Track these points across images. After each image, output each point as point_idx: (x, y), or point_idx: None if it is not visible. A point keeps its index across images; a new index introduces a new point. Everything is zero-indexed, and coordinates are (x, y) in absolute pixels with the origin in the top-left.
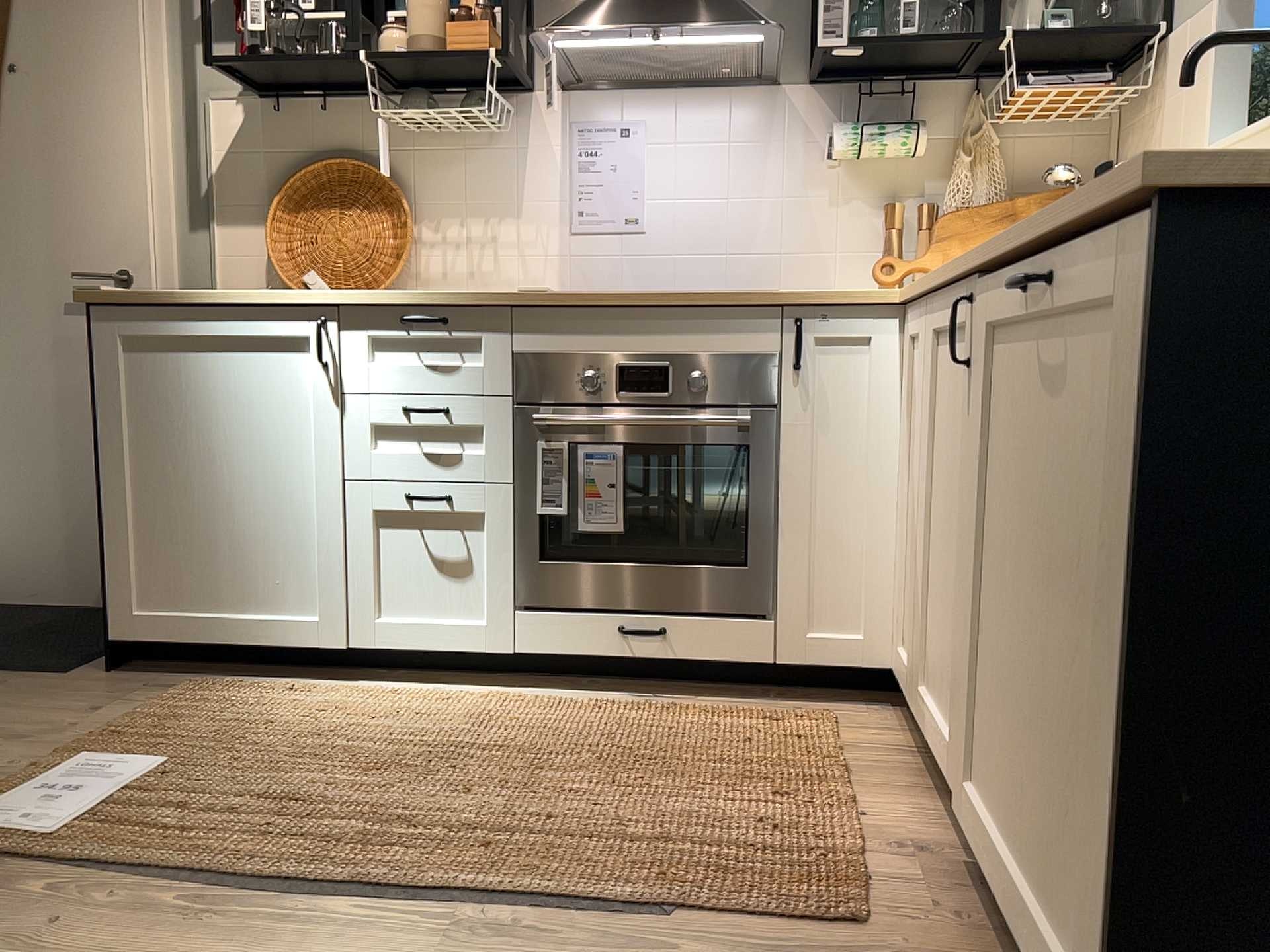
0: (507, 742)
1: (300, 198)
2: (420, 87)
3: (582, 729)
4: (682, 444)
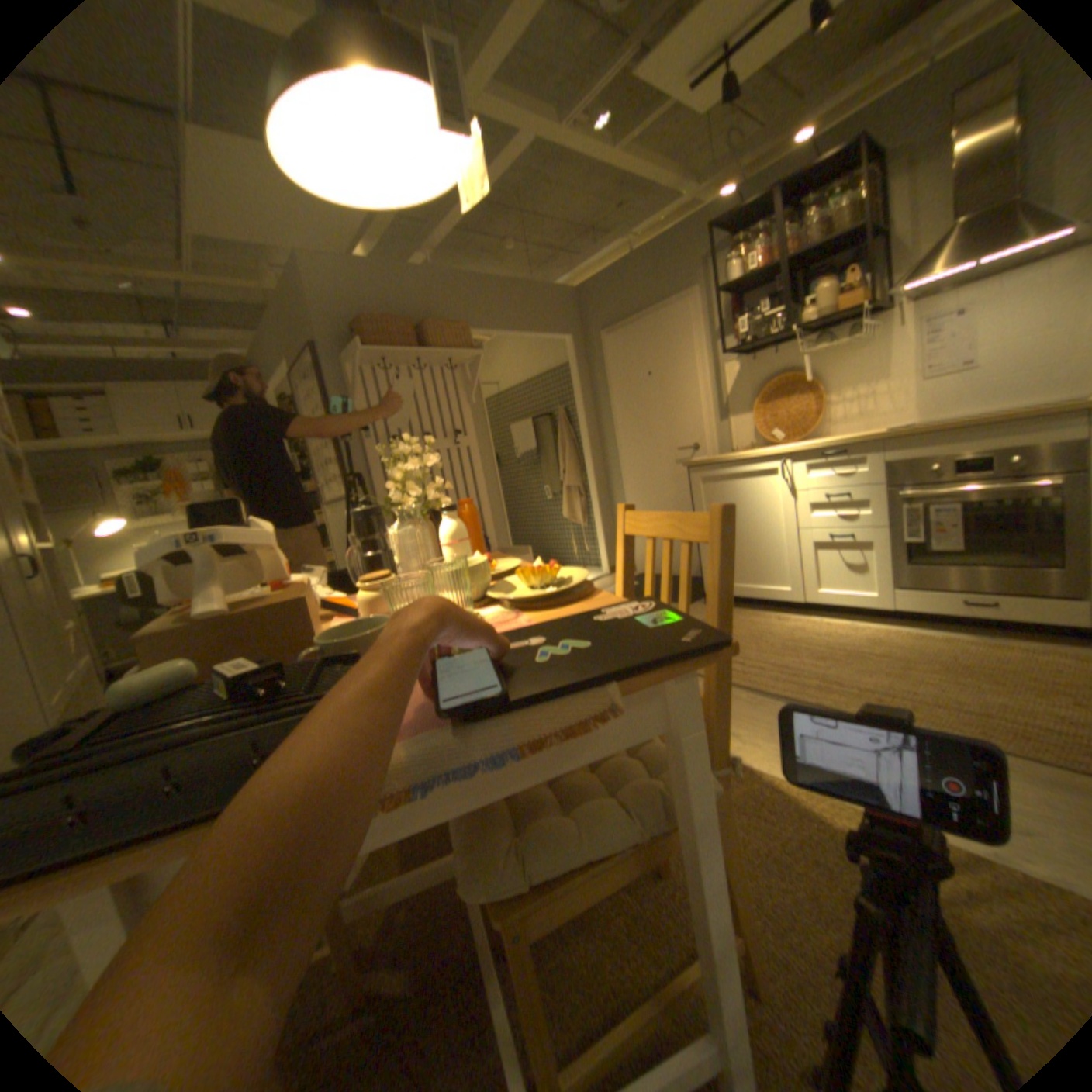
0: (889, 652)
1: (767, 396)
2: (825, 326)
3: (935, 651)
4: (1003, 500)
